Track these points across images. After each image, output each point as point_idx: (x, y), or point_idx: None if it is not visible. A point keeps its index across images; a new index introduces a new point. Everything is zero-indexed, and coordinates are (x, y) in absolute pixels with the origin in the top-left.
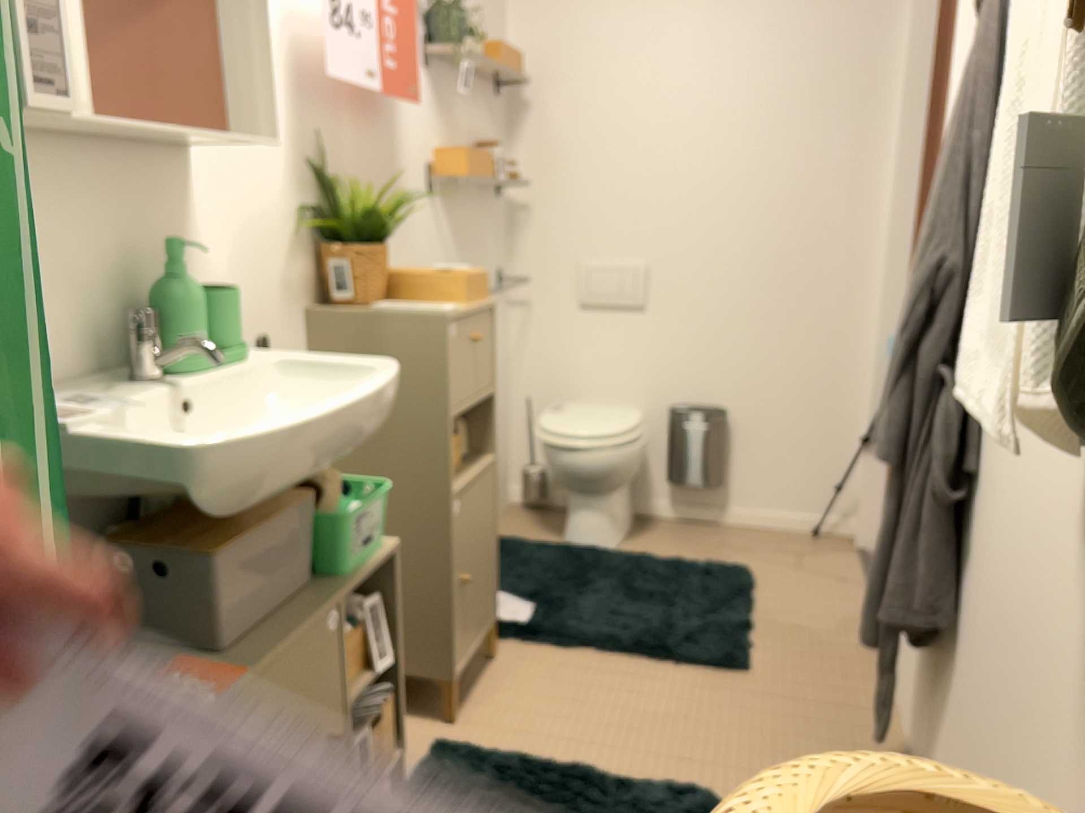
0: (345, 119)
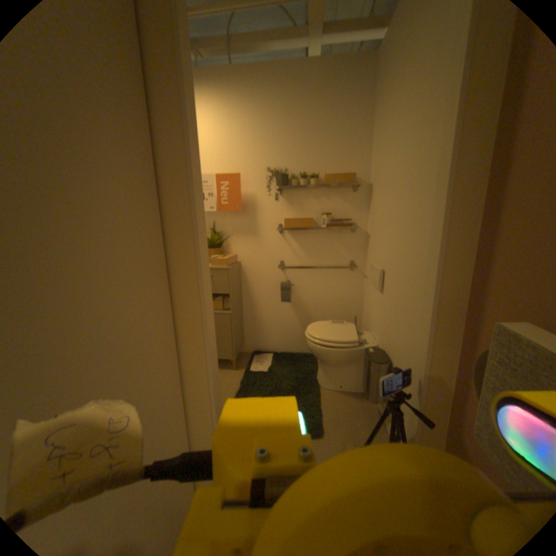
0: (227, 215)
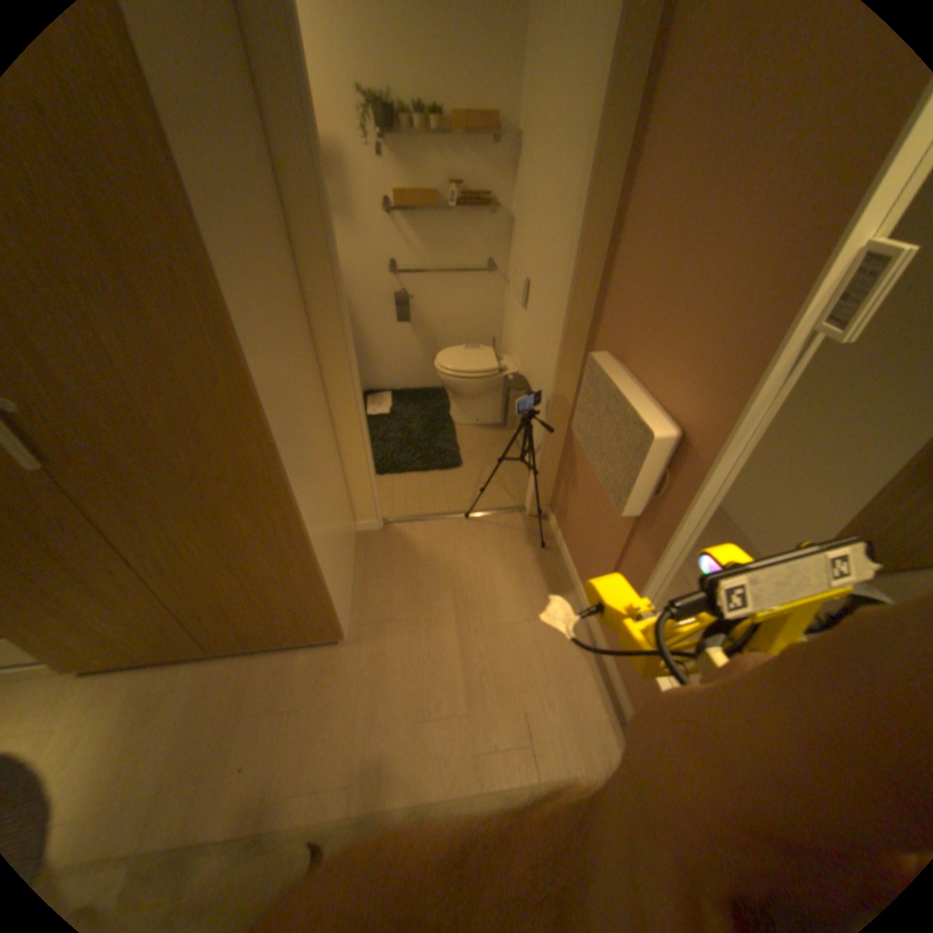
0: None
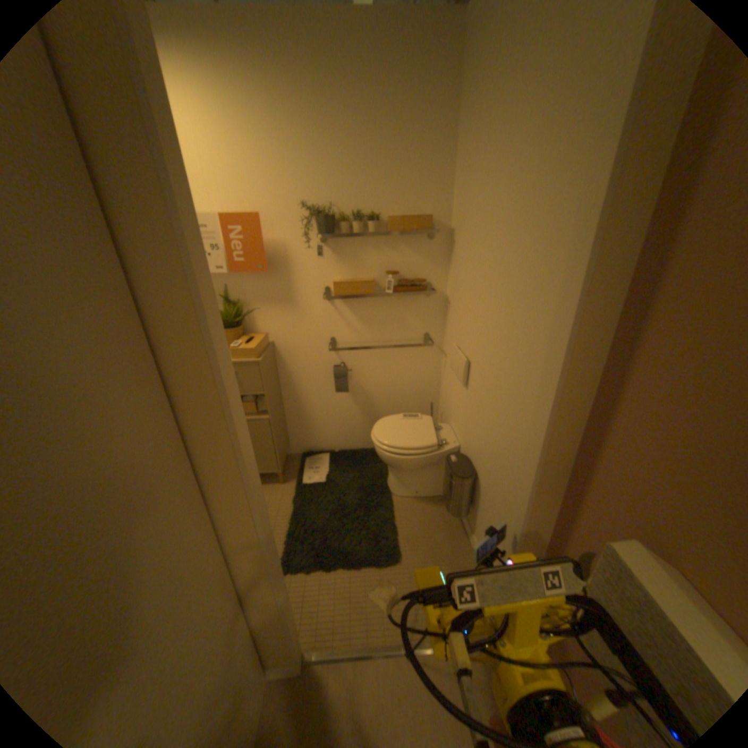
0: (245, 278)
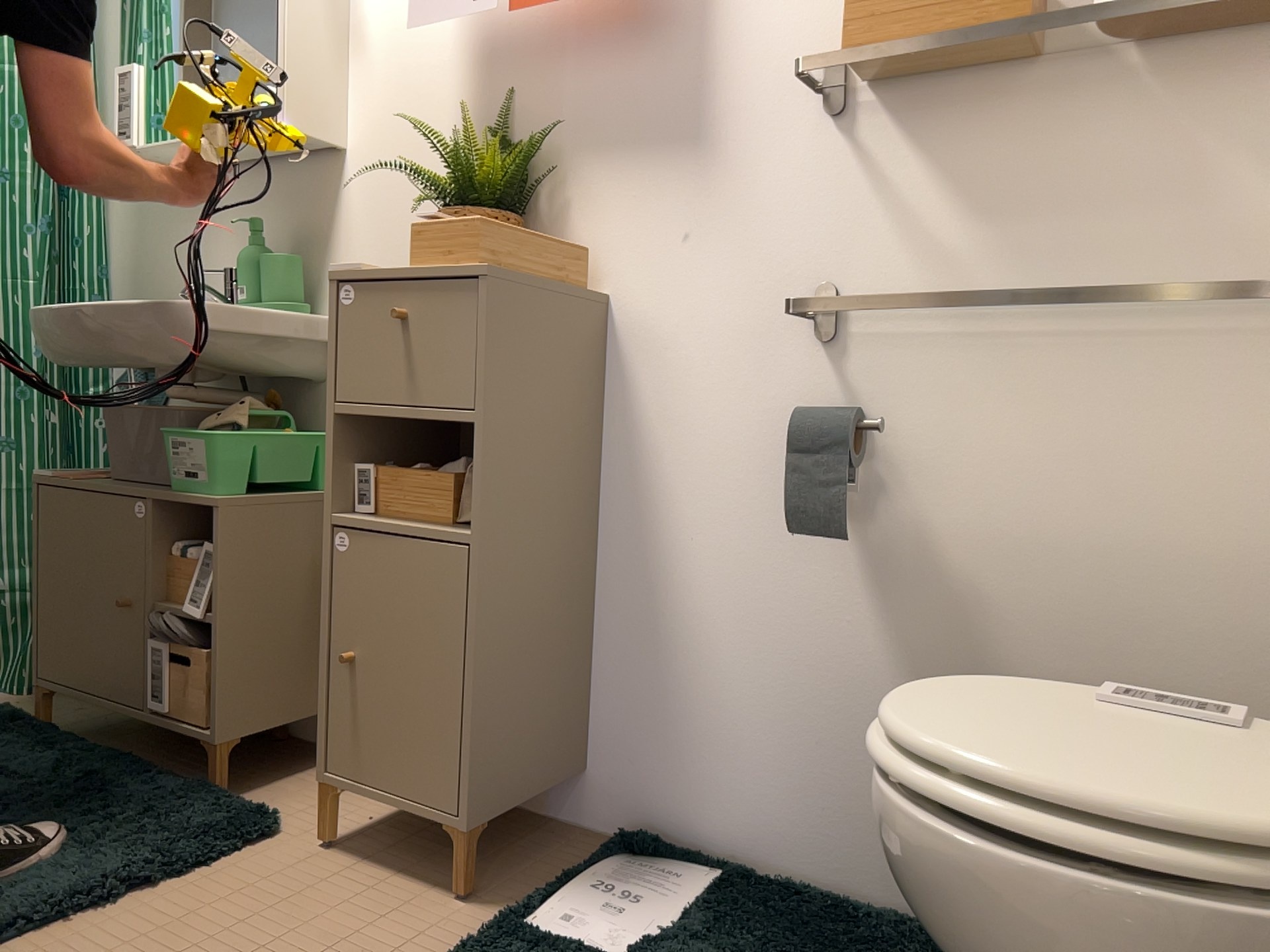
0: (569, 63)
